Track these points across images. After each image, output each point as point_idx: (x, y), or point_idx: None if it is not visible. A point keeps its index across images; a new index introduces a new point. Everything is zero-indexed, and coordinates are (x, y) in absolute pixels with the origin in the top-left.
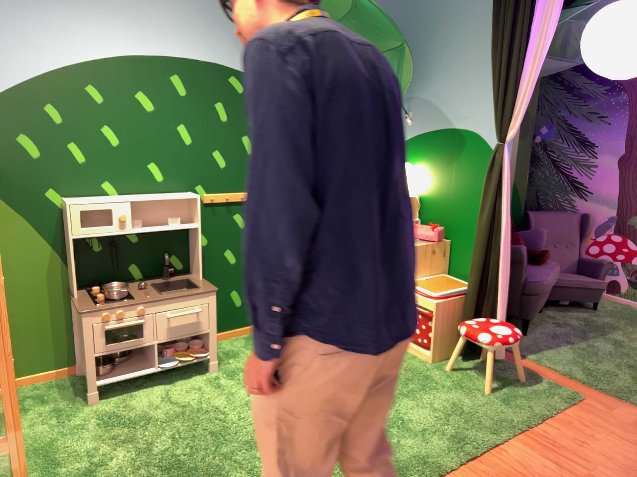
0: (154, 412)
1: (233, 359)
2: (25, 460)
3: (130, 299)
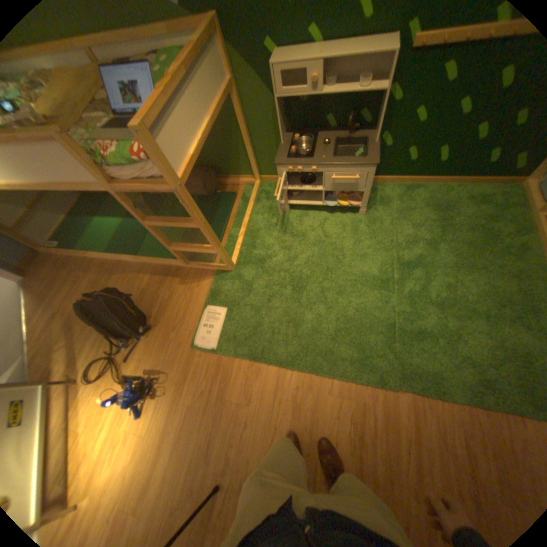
0: (310, 233)
1: (383, 207)
2: (245, 236)
3: (310, 157)
